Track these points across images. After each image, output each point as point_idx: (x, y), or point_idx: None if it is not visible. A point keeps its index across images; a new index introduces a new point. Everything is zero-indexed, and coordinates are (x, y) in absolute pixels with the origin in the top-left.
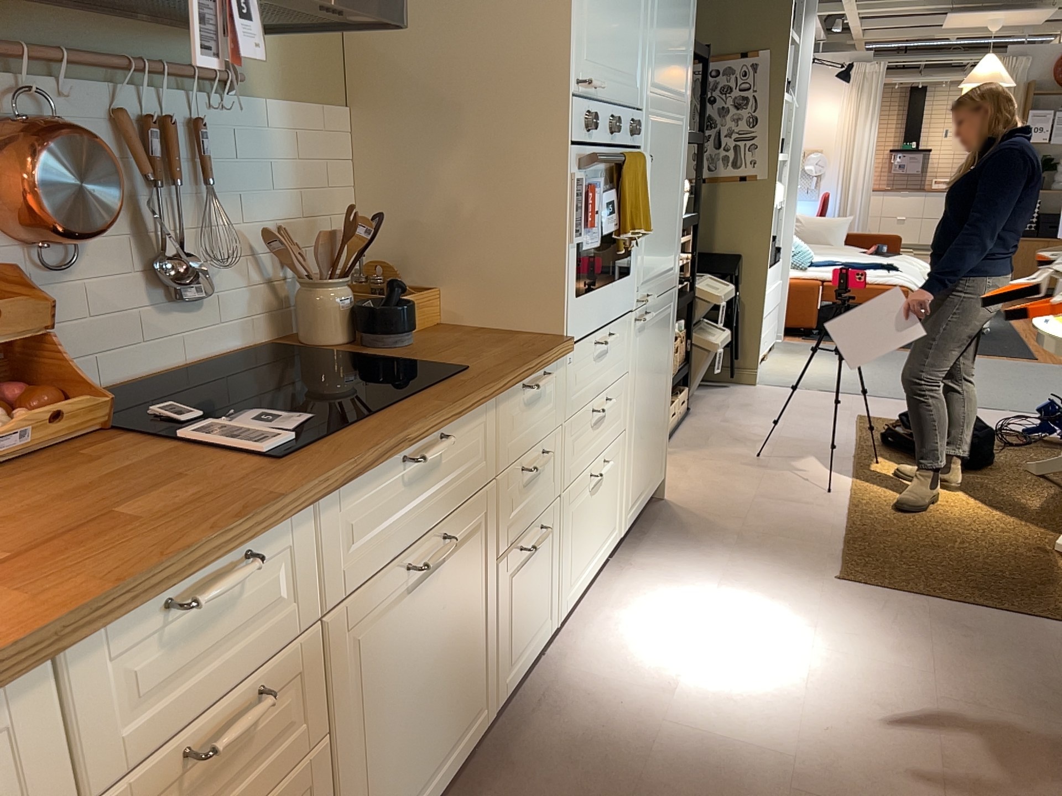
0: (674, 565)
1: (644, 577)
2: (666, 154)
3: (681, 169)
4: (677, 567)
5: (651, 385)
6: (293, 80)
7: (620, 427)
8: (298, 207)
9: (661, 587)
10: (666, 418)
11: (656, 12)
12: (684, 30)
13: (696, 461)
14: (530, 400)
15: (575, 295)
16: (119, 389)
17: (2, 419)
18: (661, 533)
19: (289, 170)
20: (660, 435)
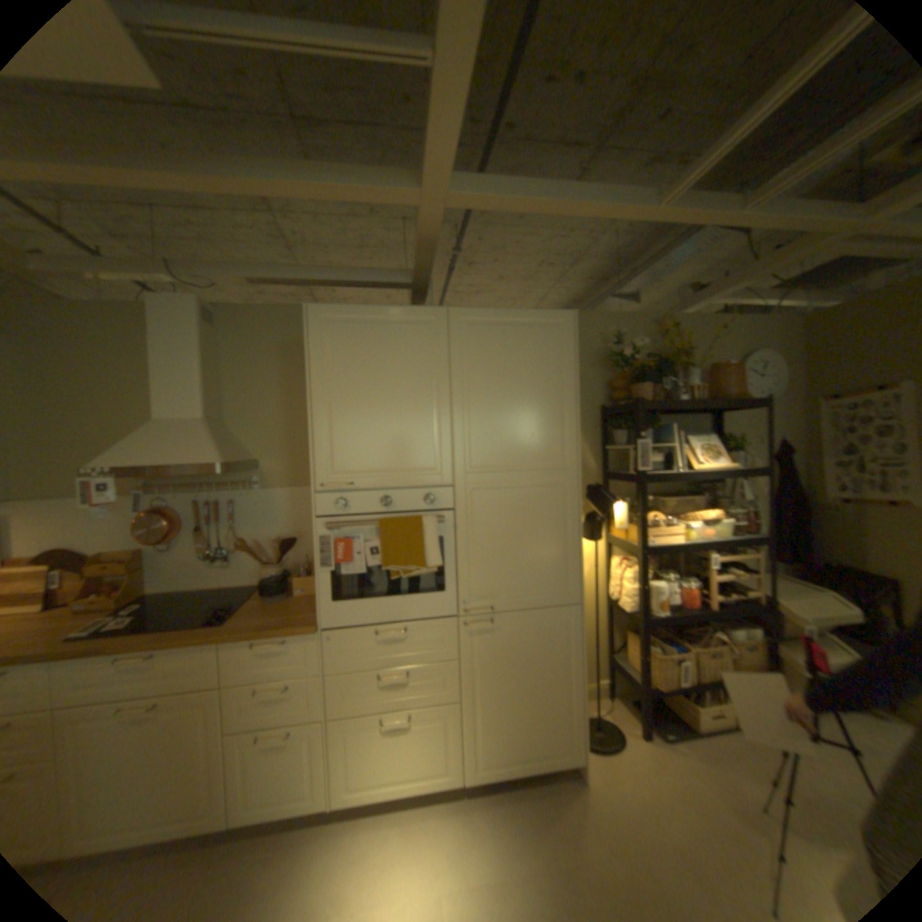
0: (486, 844)
1: (456, 833)
2: (514, 509)
3: (567, 516)
4: (485, 847)
5: (519, 679)
6: (294, 479)
7: (443, 700)
8: (292, 530)
9: (447, 850)
10: (573, 713)
11: (467, 423)
12: (541, 421)
13: (684, 775)
14: (262, 655)
15: (332, 601)
16: (186, 594)
17: (94, 600)
18: (531, 811)
19: (286, 515)
20: (557, 725)
